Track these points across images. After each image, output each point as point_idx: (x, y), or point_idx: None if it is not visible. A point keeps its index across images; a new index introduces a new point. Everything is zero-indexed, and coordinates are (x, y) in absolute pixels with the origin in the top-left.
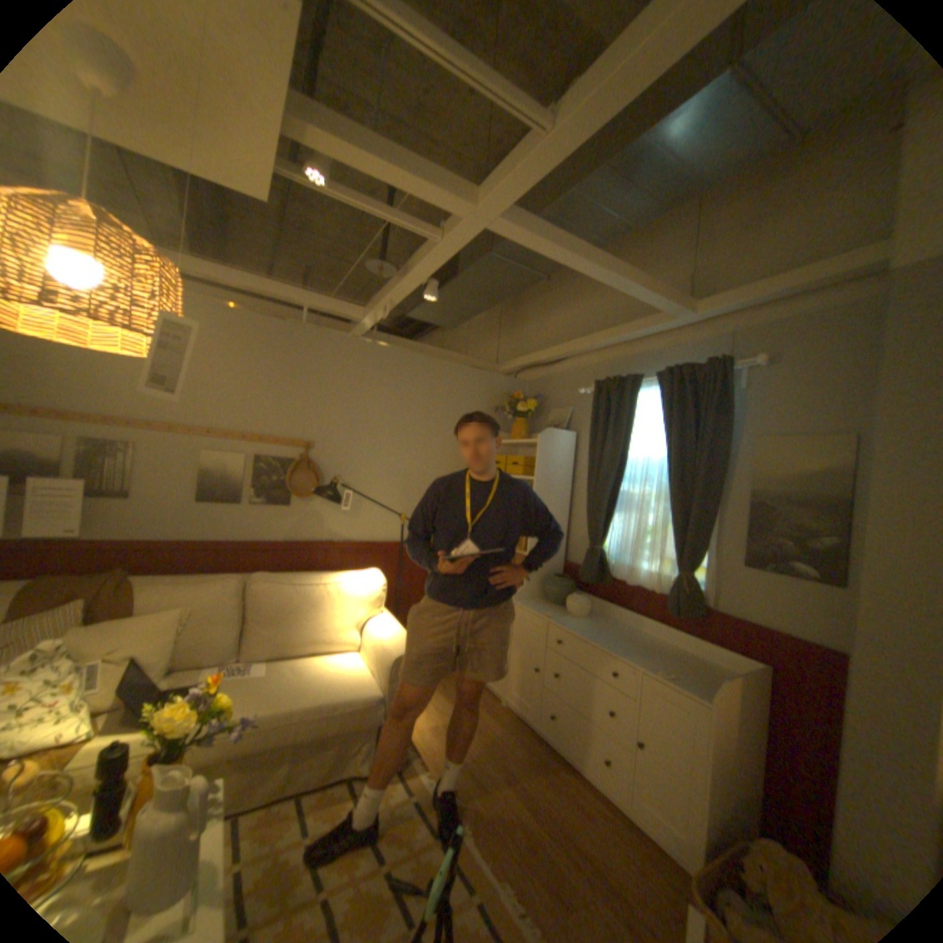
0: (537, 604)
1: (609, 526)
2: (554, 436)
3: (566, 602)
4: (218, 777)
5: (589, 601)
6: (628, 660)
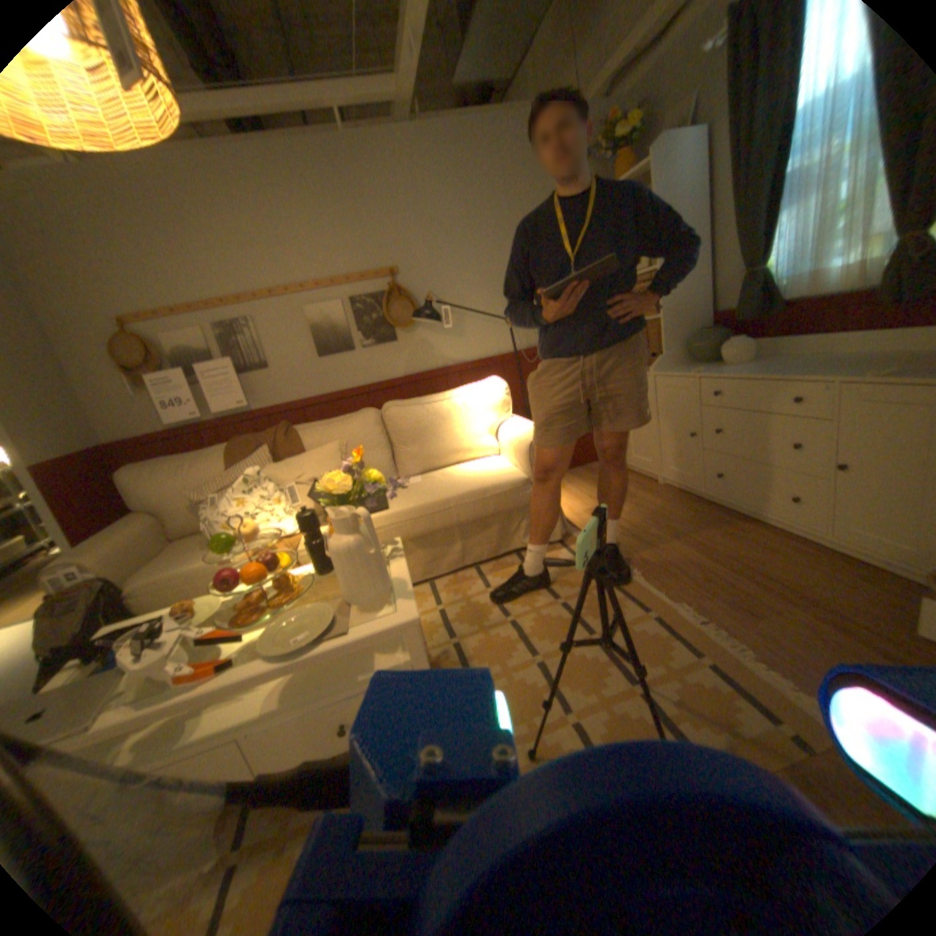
0: (683, 367)
1: (775, 229)
2: (675, 140)
3: (722, 354)
4: (406, 551)
5: (754, 339)
6: (817, 375)
